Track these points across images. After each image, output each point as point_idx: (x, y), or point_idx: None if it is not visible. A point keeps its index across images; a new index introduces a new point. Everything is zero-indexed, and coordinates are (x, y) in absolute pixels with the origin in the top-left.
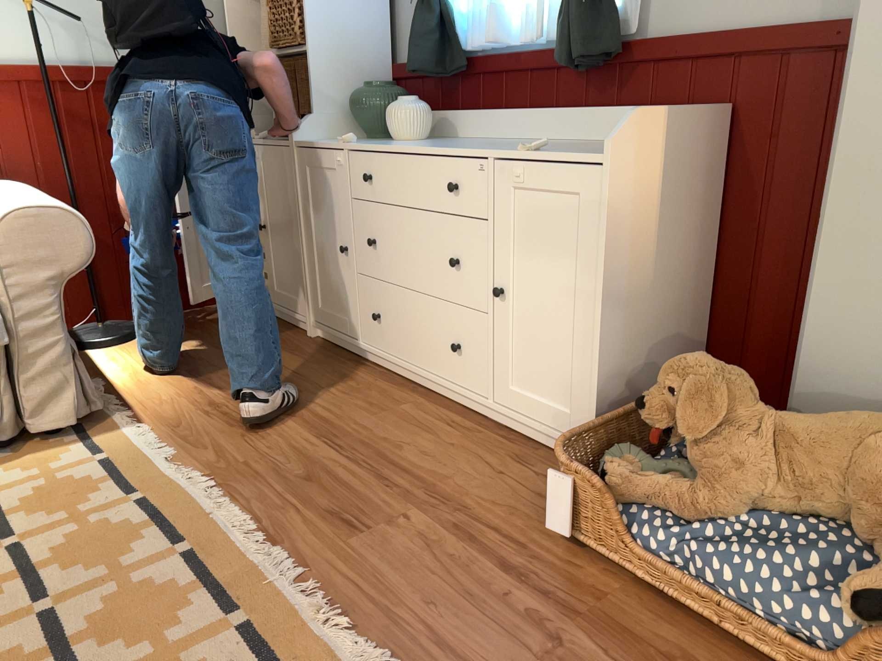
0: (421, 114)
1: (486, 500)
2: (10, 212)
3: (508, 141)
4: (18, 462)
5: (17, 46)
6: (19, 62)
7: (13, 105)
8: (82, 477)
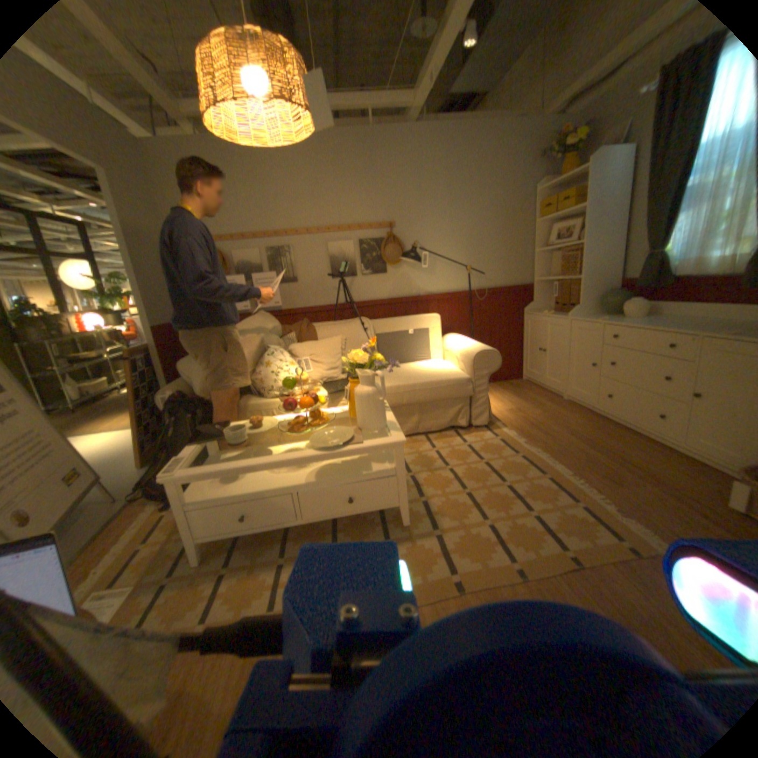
0: (645, 305)
1: (686, 488)
2: (477, 351)
3: (701, 319)
4: (470, 435)
5: (457, 283)
6: (457, 288)
7: (454, 304)
8: (495, 444)
